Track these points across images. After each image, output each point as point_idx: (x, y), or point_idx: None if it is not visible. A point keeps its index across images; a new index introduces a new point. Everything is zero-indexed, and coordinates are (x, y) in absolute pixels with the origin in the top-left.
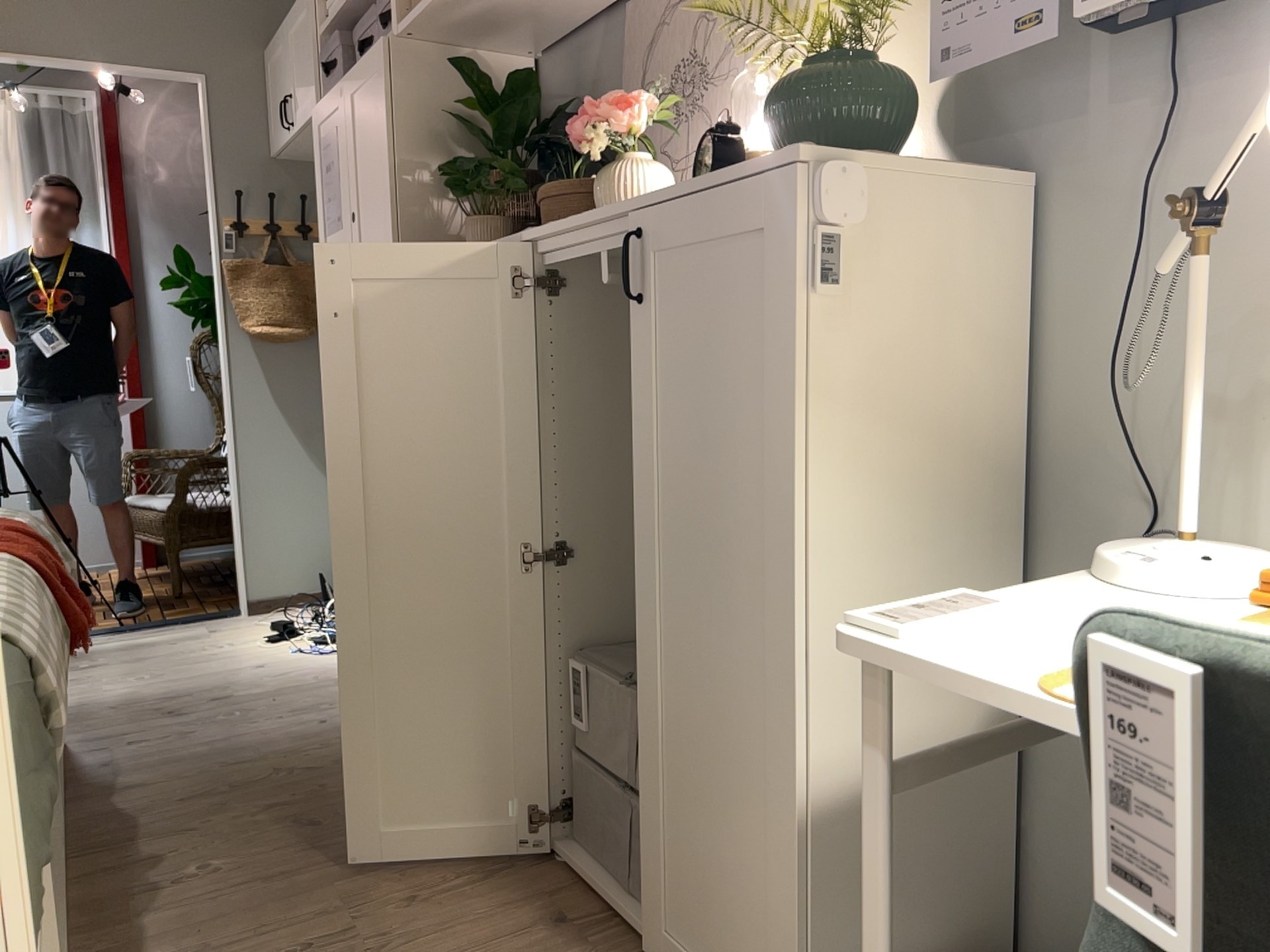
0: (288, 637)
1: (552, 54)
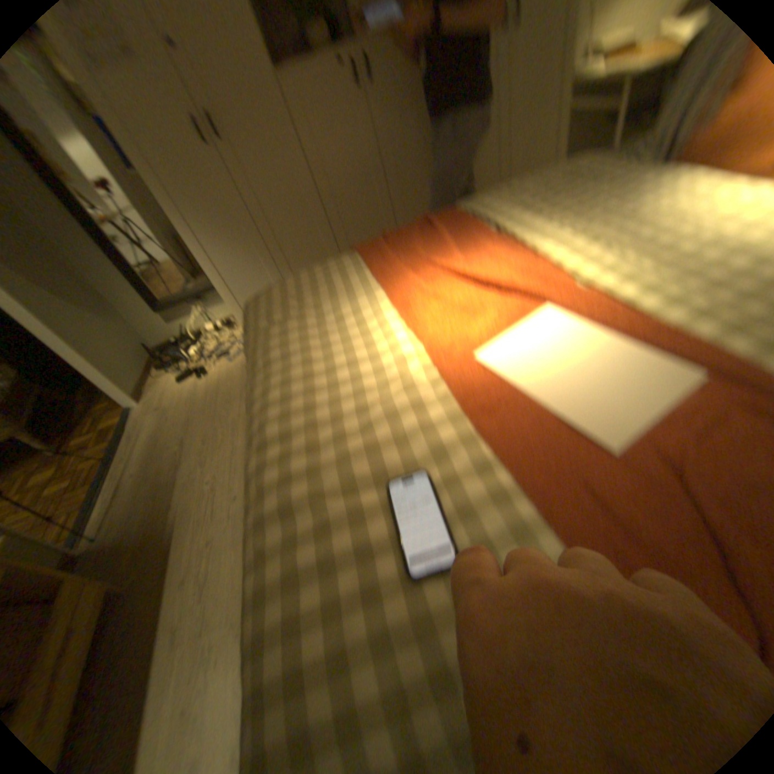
0: (201, 369)
1: None
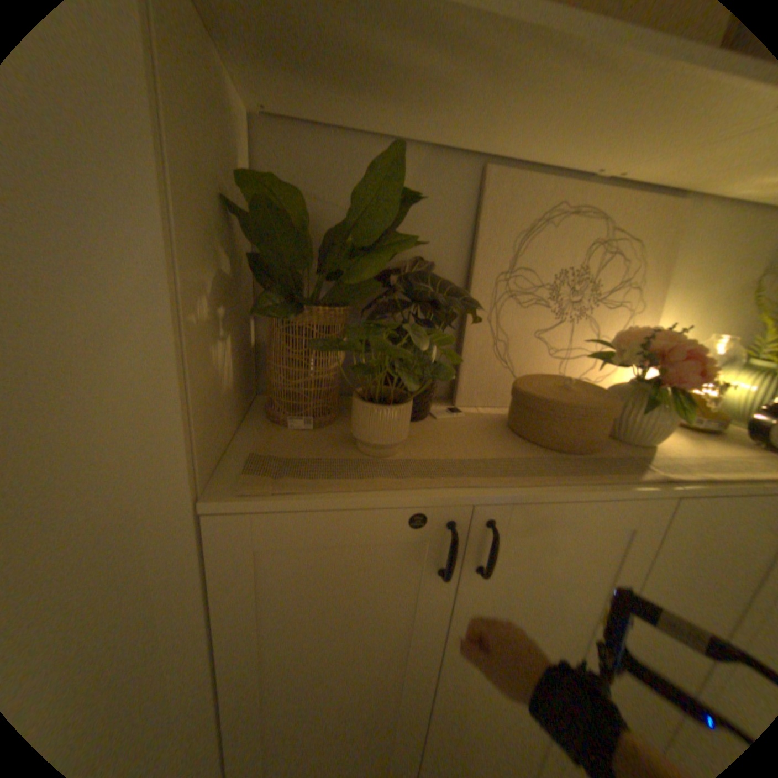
0: None
1: (294, 128)
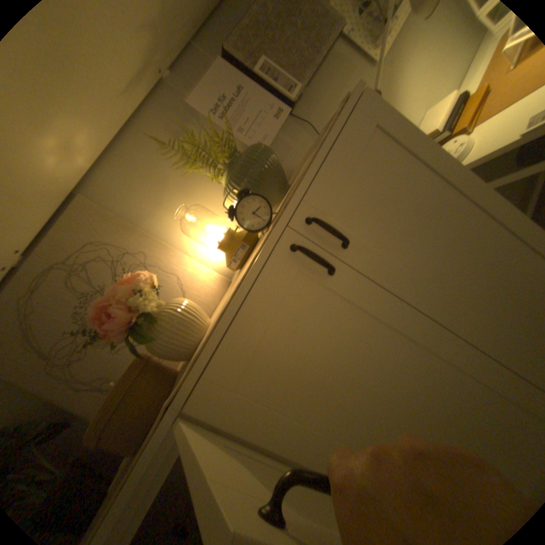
0: None
1: None
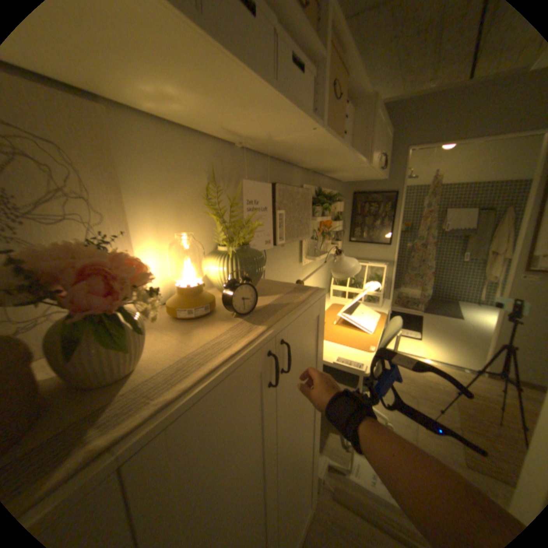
0: None
1: None
